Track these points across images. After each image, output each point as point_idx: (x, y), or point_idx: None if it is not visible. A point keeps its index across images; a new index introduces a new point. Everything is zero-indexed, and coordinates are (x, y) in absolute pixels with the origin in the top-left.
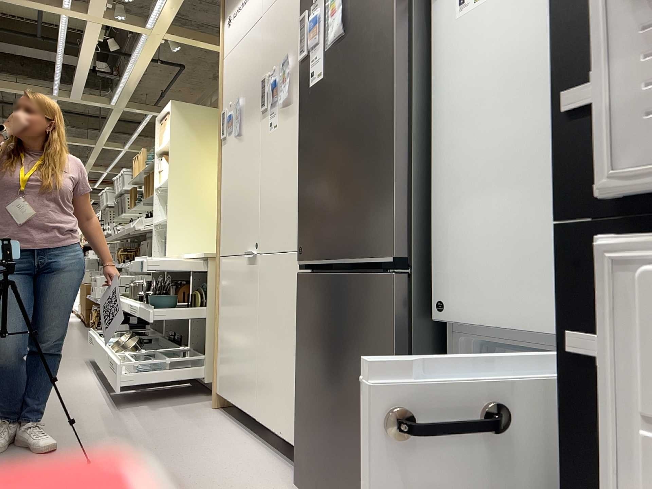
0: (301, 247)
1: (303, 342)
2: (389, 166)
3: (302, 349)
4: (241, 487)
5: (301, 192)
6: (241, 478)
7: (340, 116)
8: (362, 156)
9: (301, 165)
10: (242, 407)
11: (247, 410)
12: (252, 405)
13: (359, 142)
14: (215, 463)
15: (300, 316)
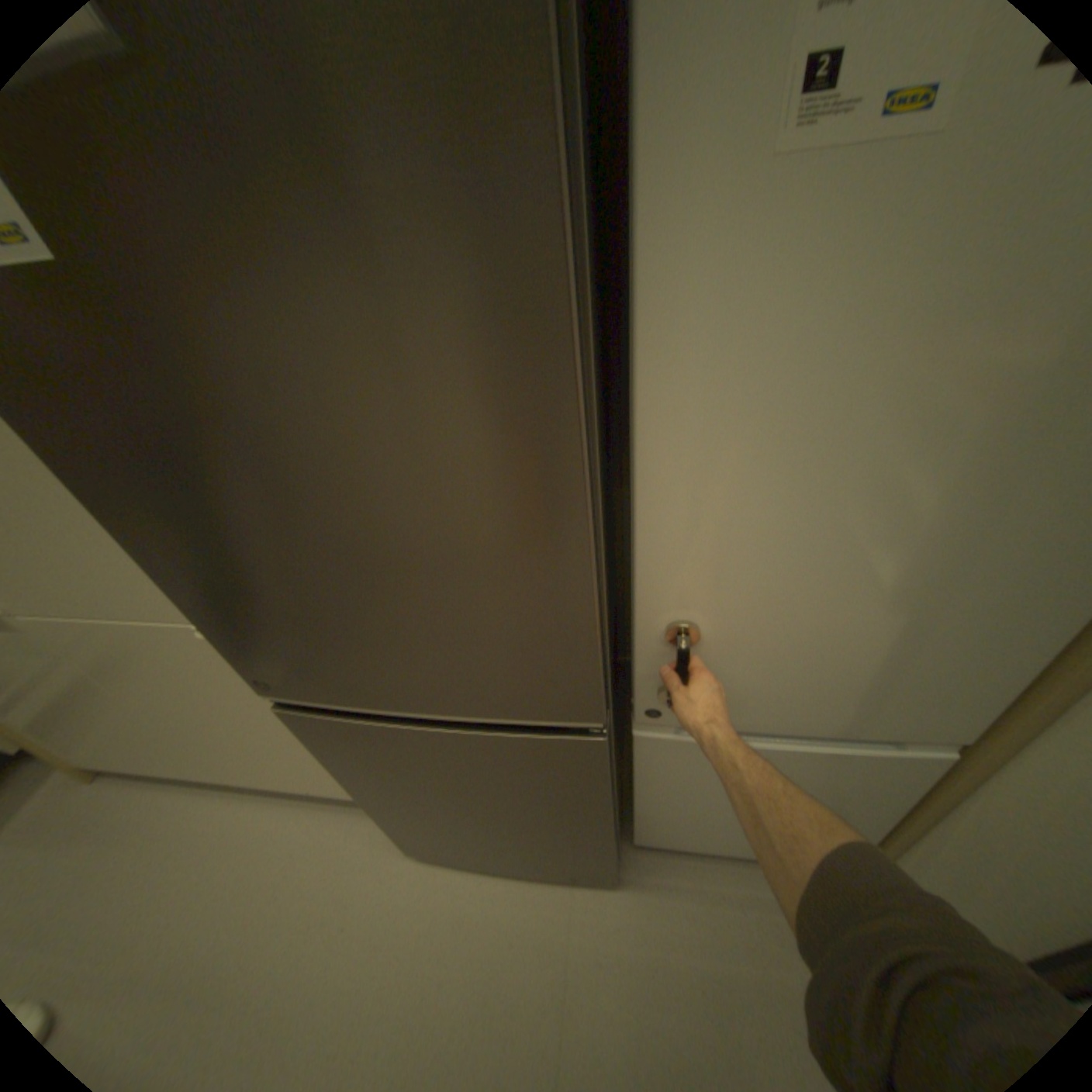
0: (252, 677)
1: (350, 776)
2: (570, 604)
3: (353, 781)
4: (326, 909)
5: (173, 589)
6: (309, 894)
7: (282, 448)
8: (454, 573)
9: (120, 529)
10: (171, 776)
11: (192, 779)
12: (202, 775)
13: (425, 539)
14: (237, 899)
15: (319, 752)
